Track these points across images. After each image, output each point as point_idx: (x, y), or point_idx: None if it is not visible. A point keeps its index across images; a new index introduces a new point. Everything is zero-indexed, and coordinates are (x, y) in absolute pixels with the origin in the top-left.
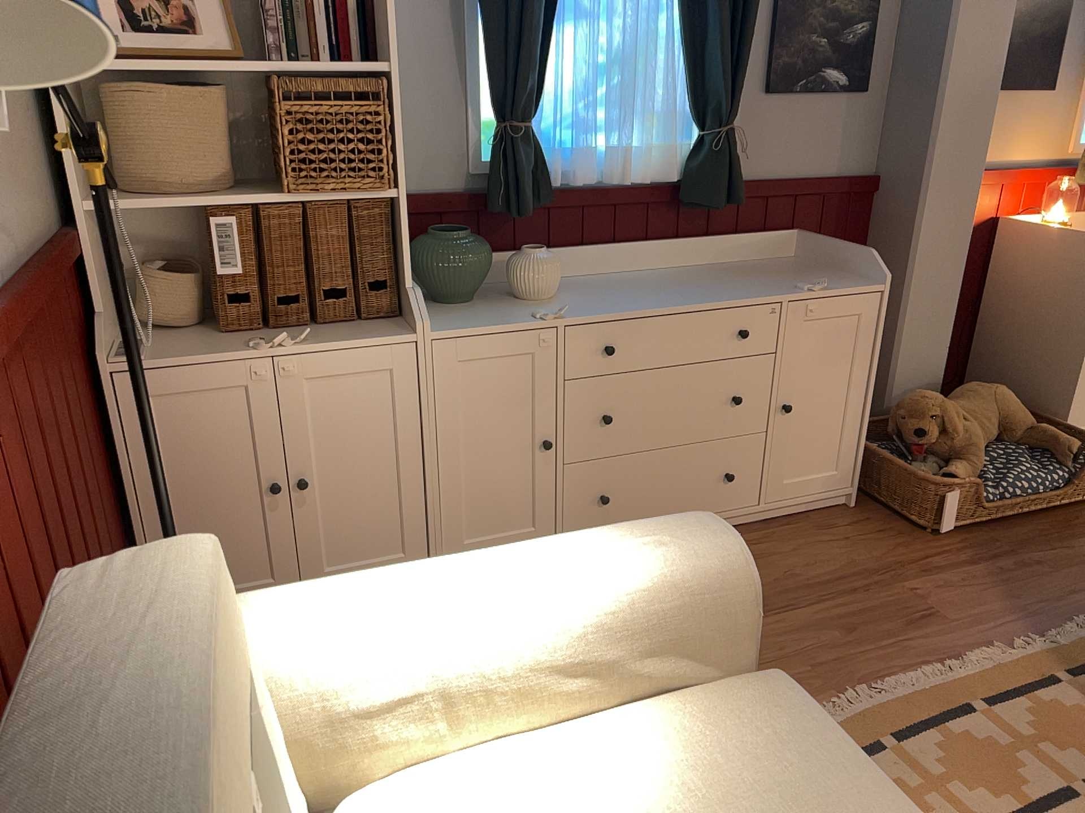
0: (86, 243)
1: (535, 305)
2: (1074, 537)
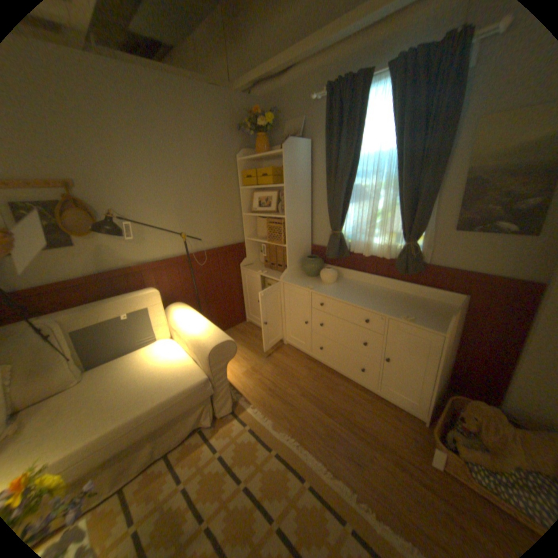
0: (246, 244)
1: (319, 284)
2: None
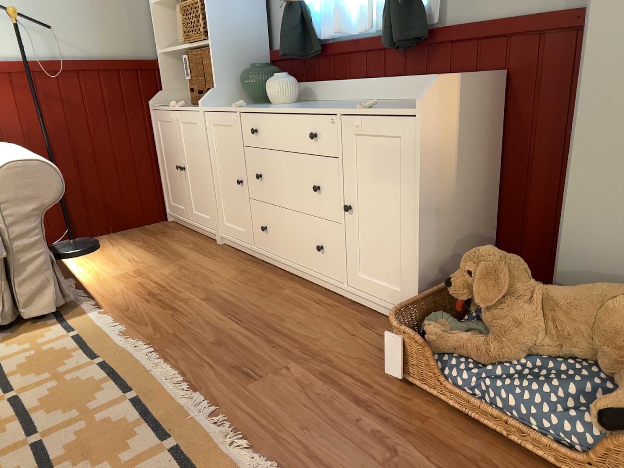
0: (160, 65)
1: (262, 105)
2: None
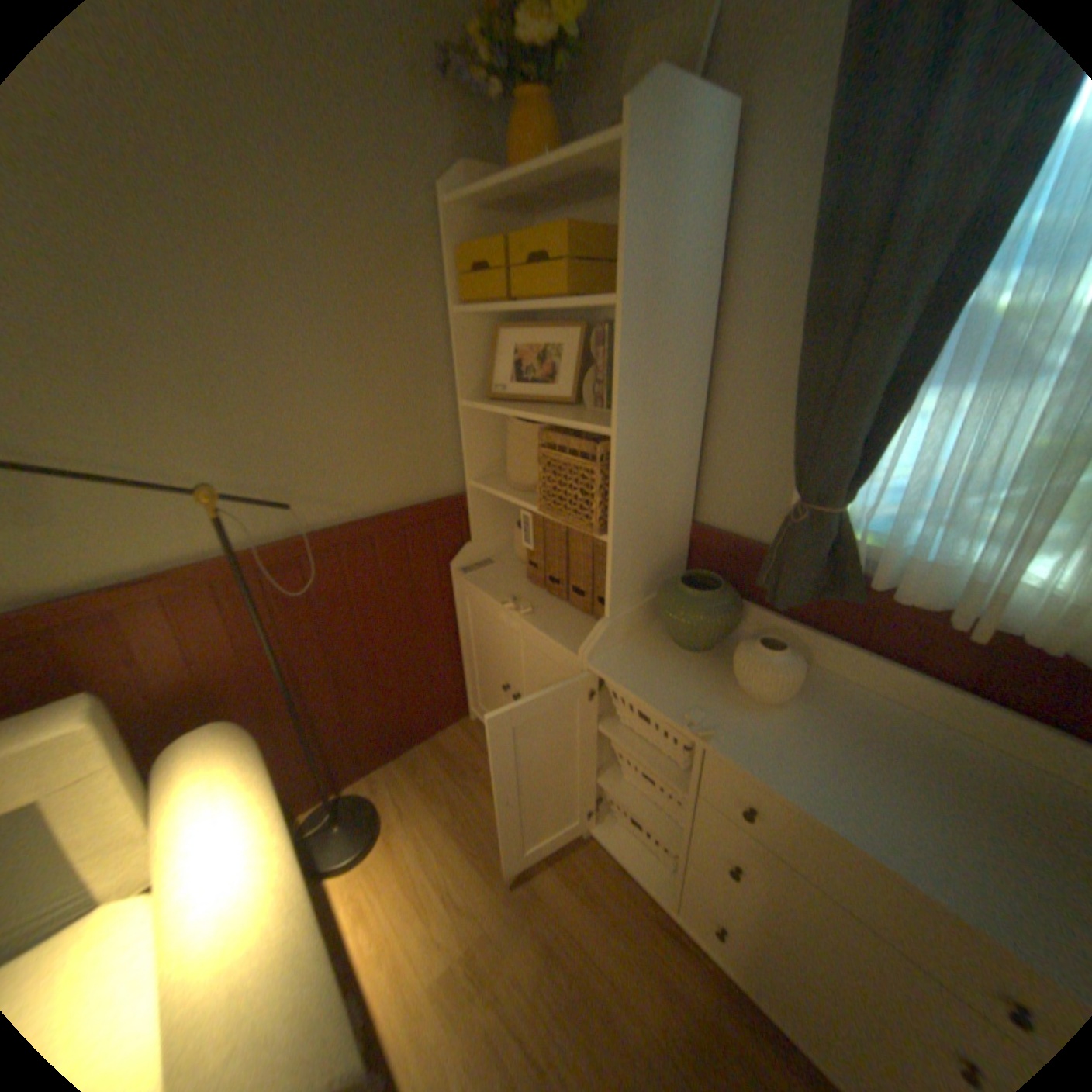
0: (470, 501)
1: (733, 702)
2: None
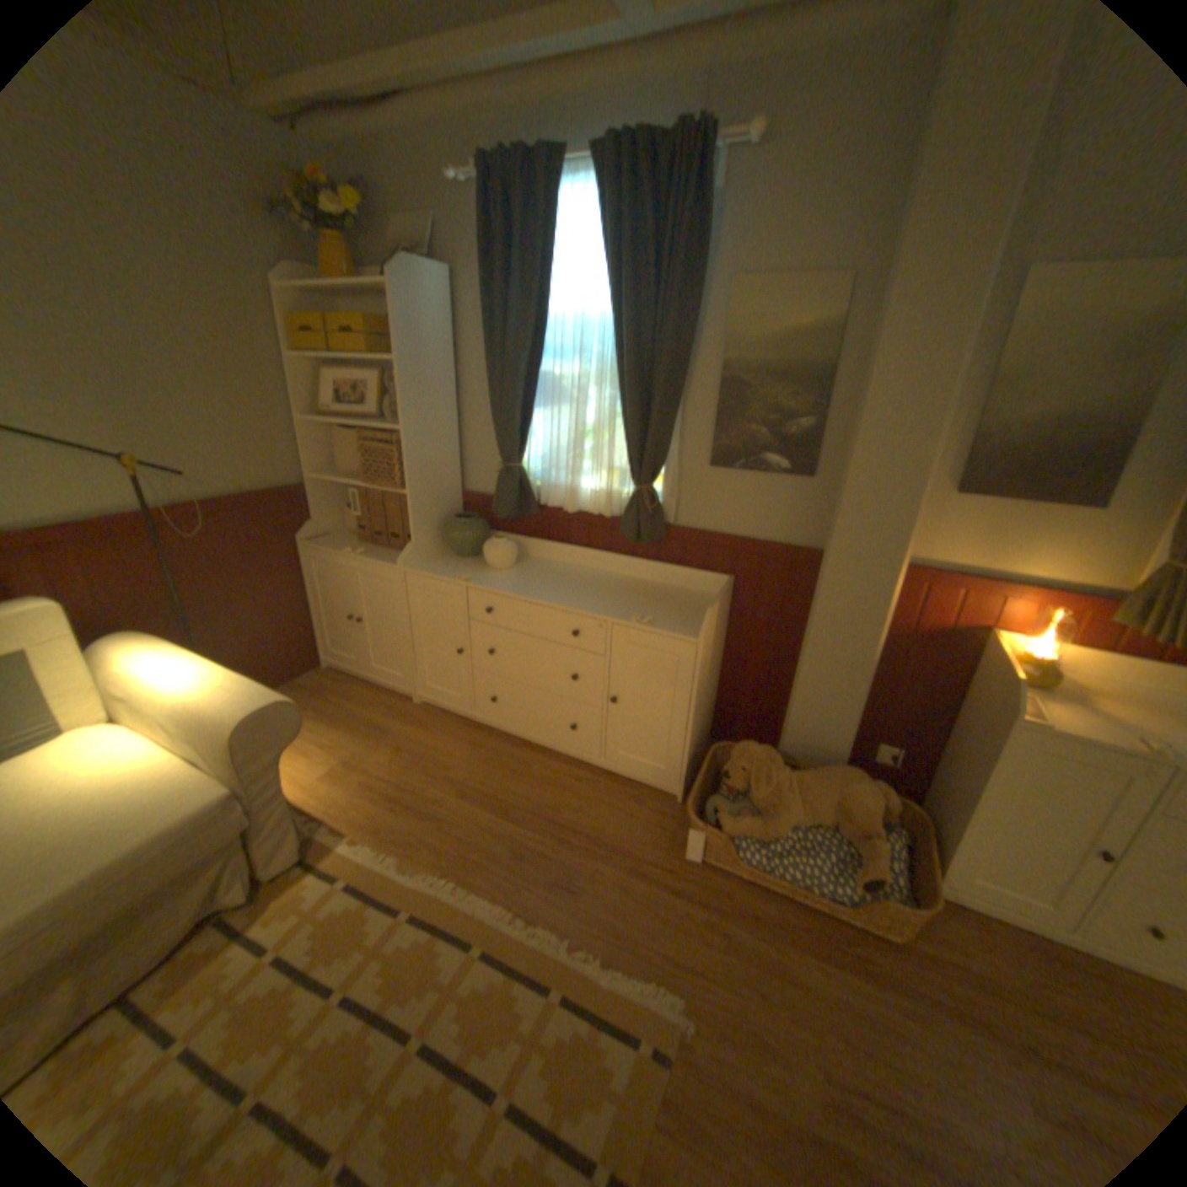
0: (308, 490)
1: (482, 571)
2: (805, 952)
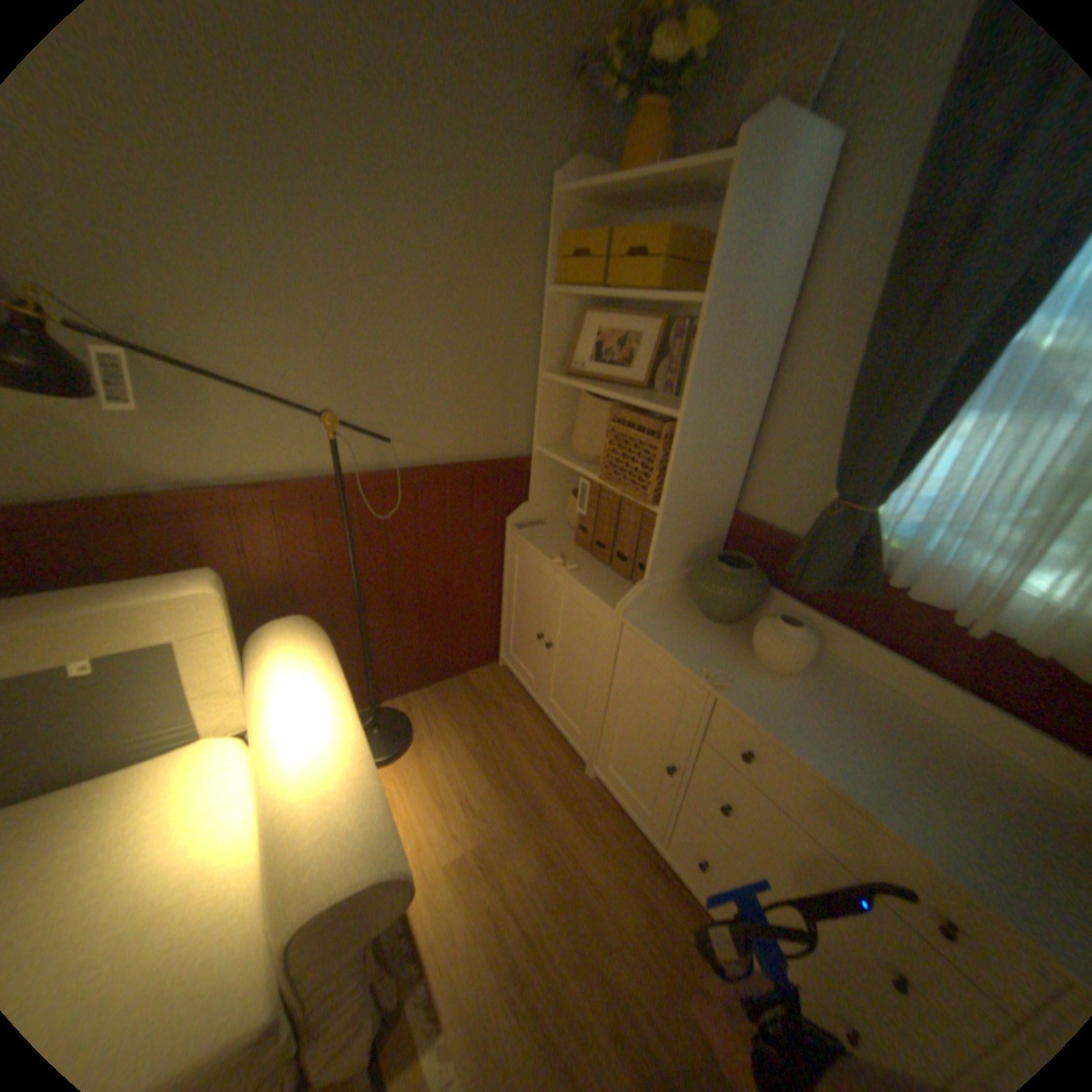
0: (534, 466)
1: (747, 667)
2: None
